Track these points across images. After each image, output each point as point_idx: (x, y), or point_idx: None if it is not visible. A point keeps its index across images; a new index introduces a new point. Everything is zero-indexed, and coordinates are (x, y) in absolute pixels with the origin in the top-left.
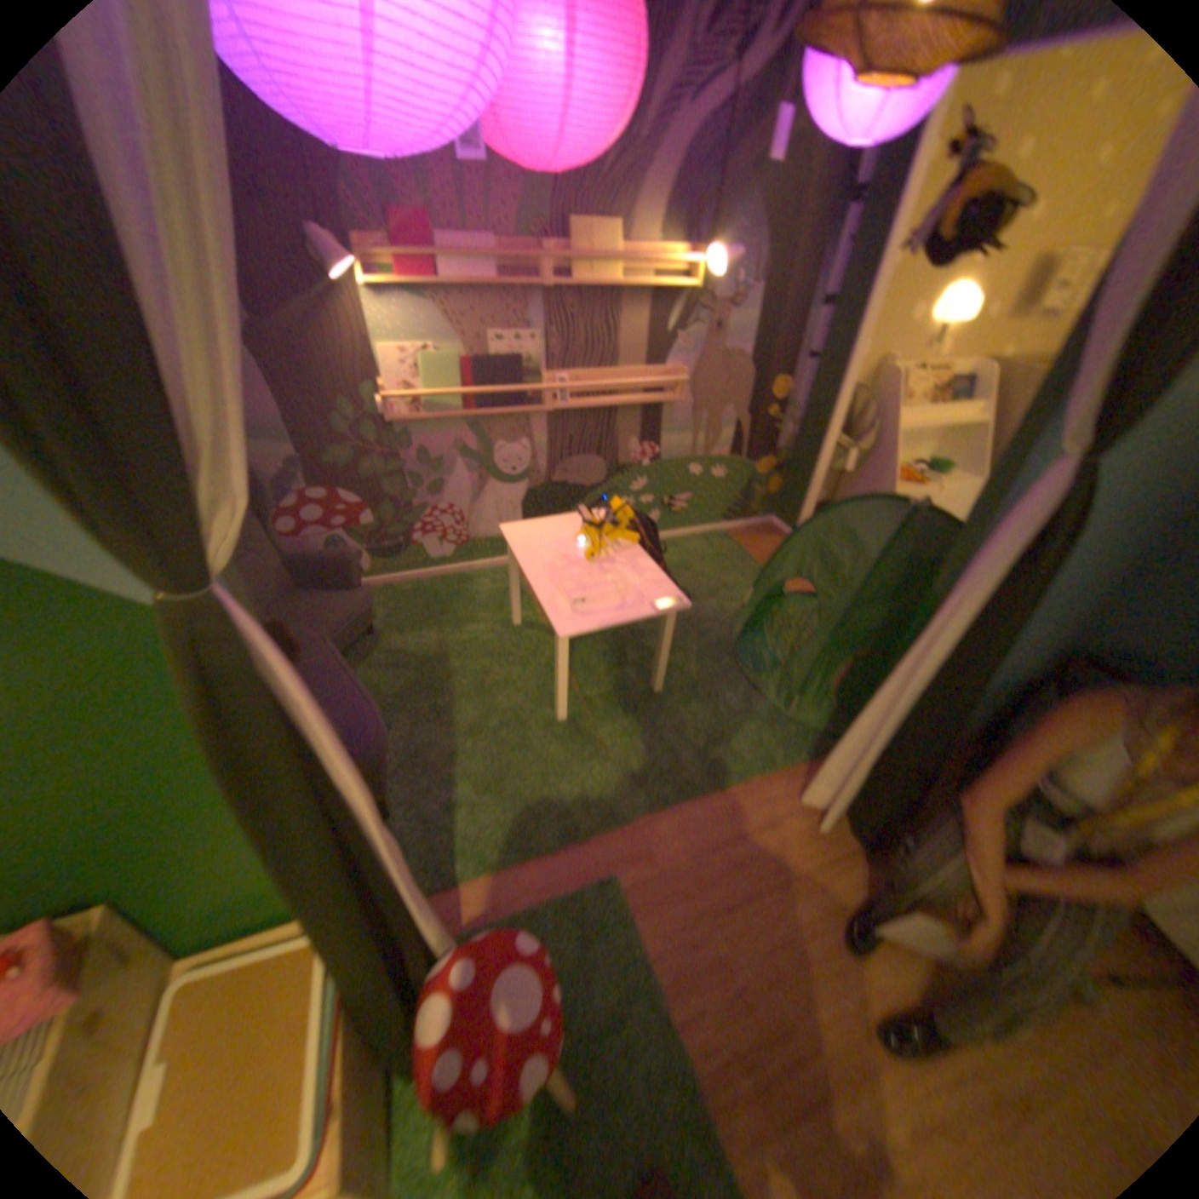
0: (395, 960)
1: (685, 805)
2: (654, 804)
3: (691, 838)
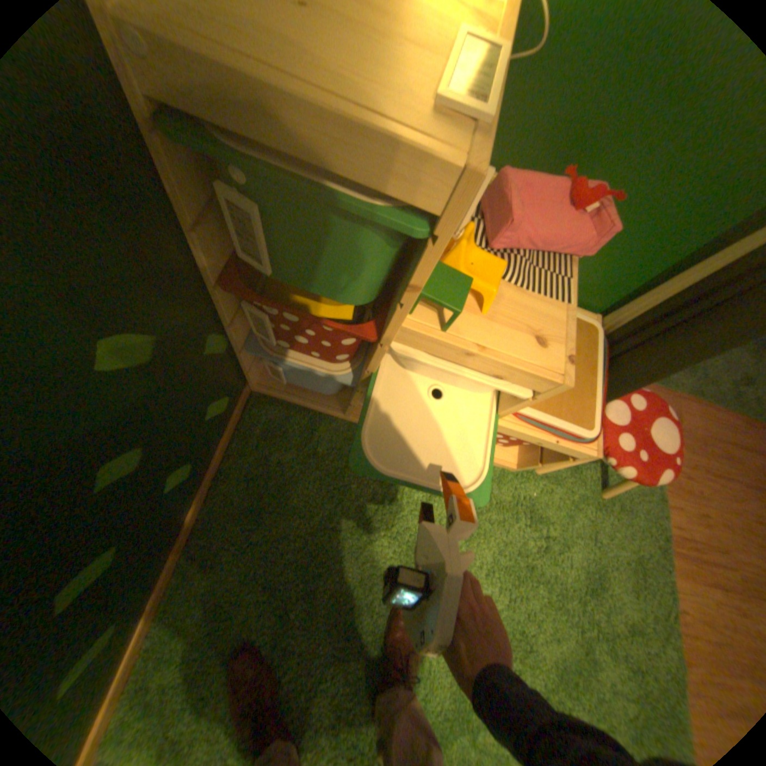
0: (634, 369)
1: (711, 406)
2: (694, 392)
3: (707, 425)
